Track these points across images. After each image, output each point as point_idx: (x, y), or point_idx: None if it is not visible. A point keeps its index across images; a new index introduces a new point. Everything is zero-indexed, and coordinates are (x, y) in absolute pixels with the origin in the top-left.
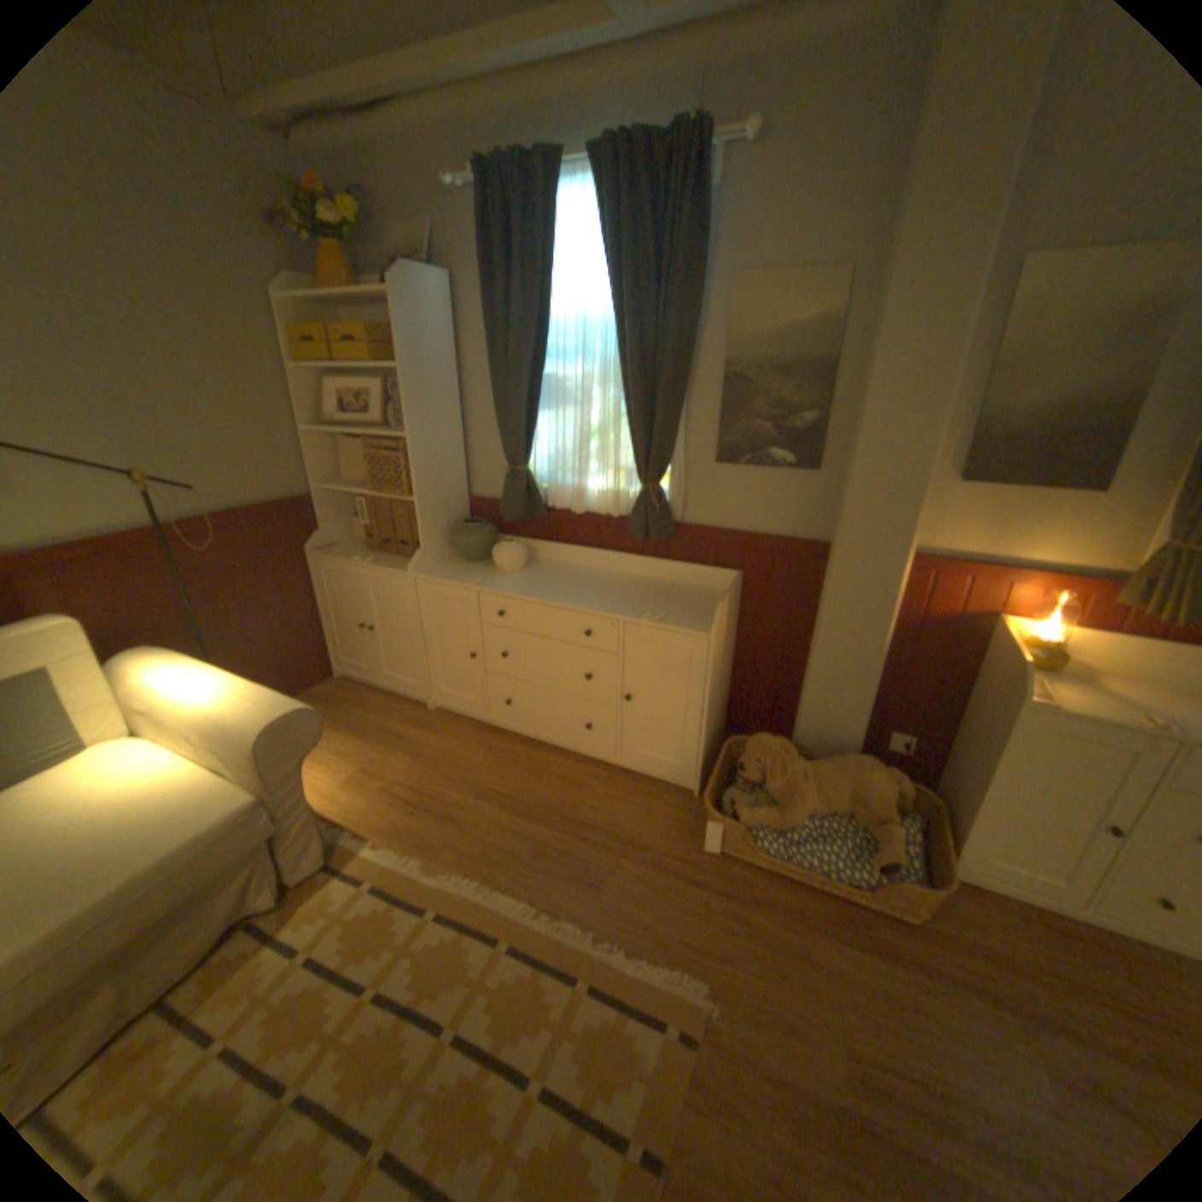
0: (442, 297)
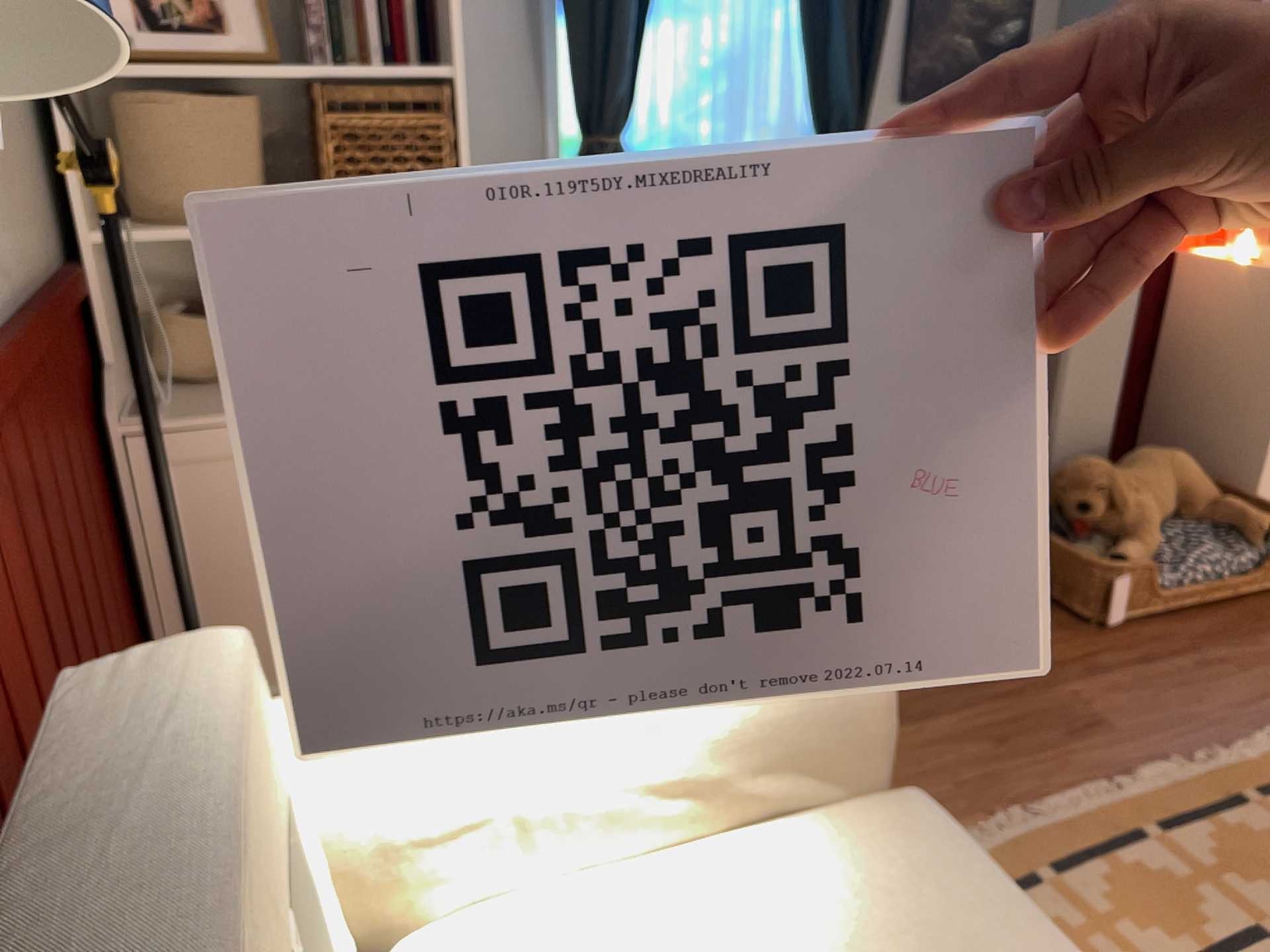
0: None
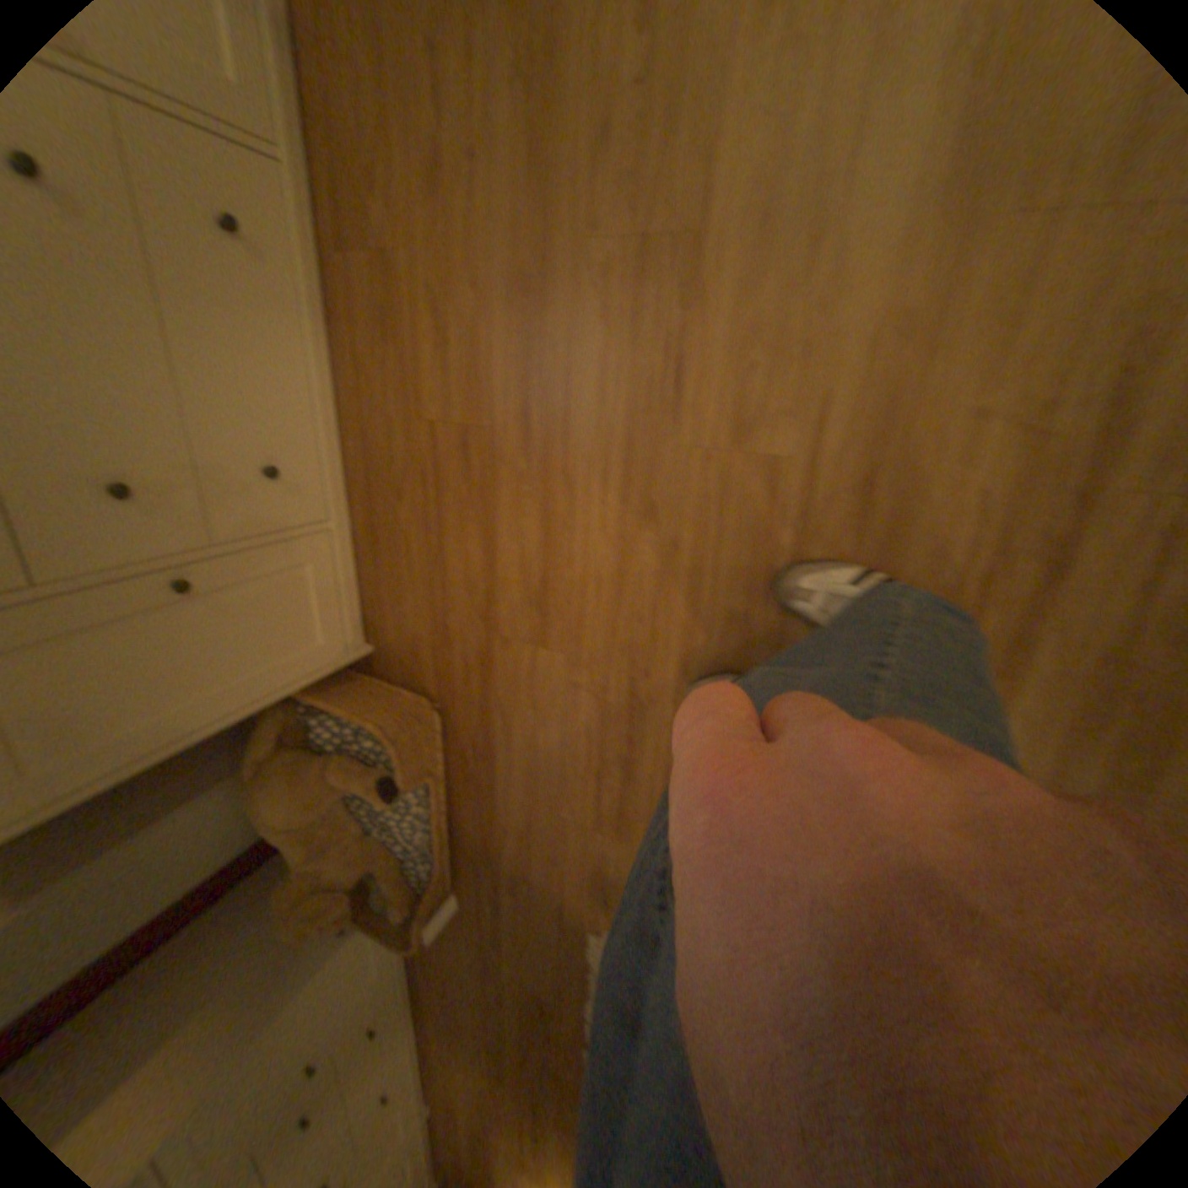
0: None
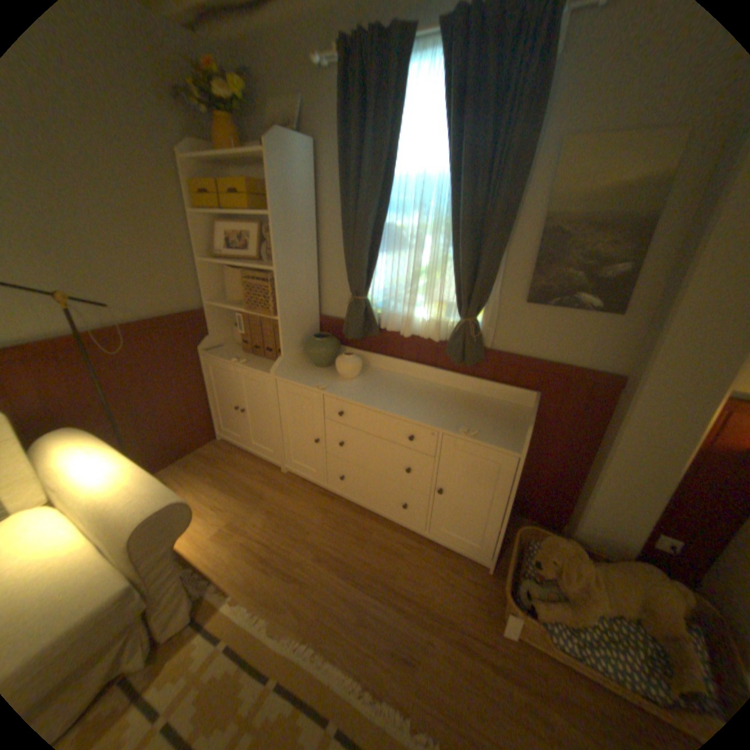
0: (307, 159)
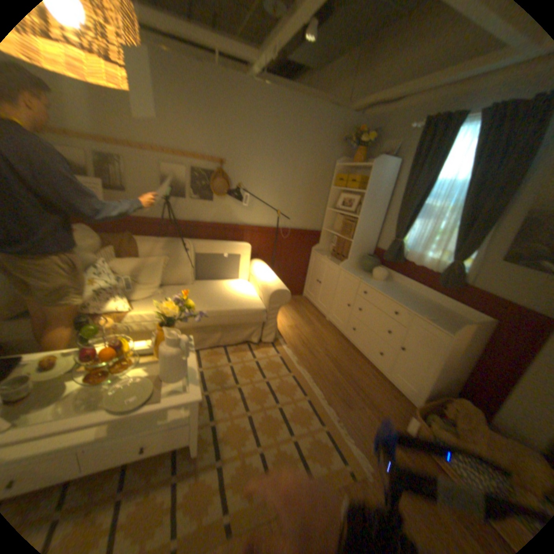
0: (394, 169)
